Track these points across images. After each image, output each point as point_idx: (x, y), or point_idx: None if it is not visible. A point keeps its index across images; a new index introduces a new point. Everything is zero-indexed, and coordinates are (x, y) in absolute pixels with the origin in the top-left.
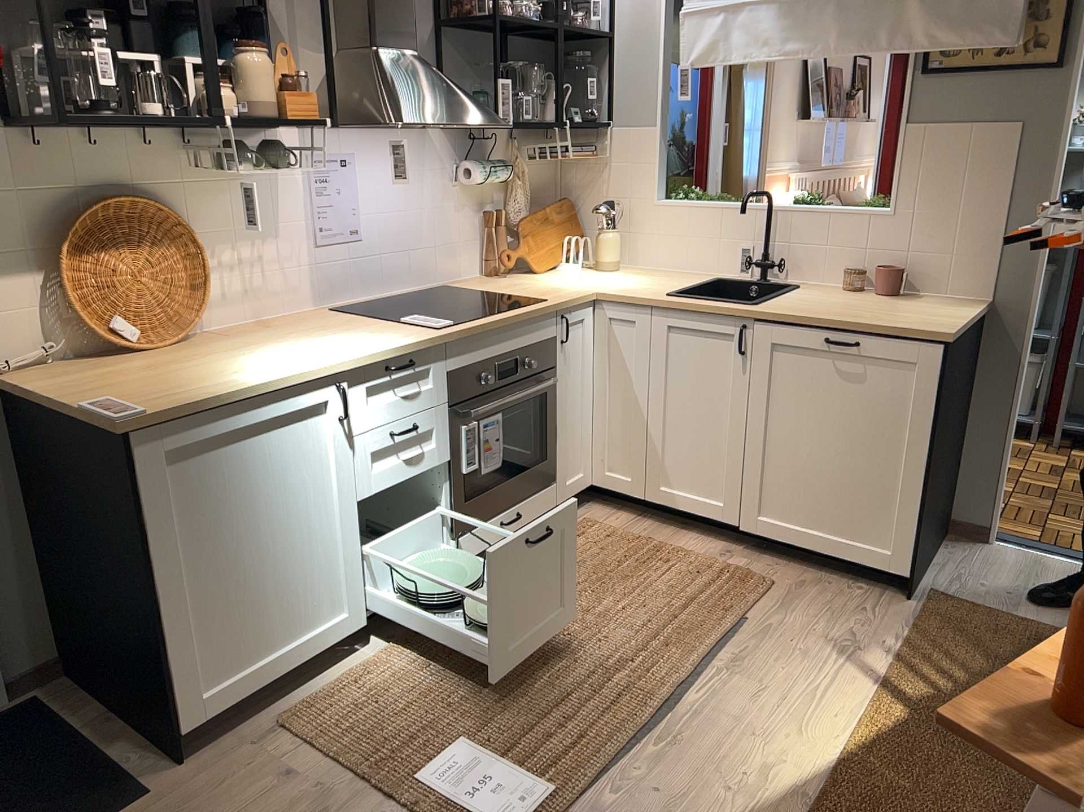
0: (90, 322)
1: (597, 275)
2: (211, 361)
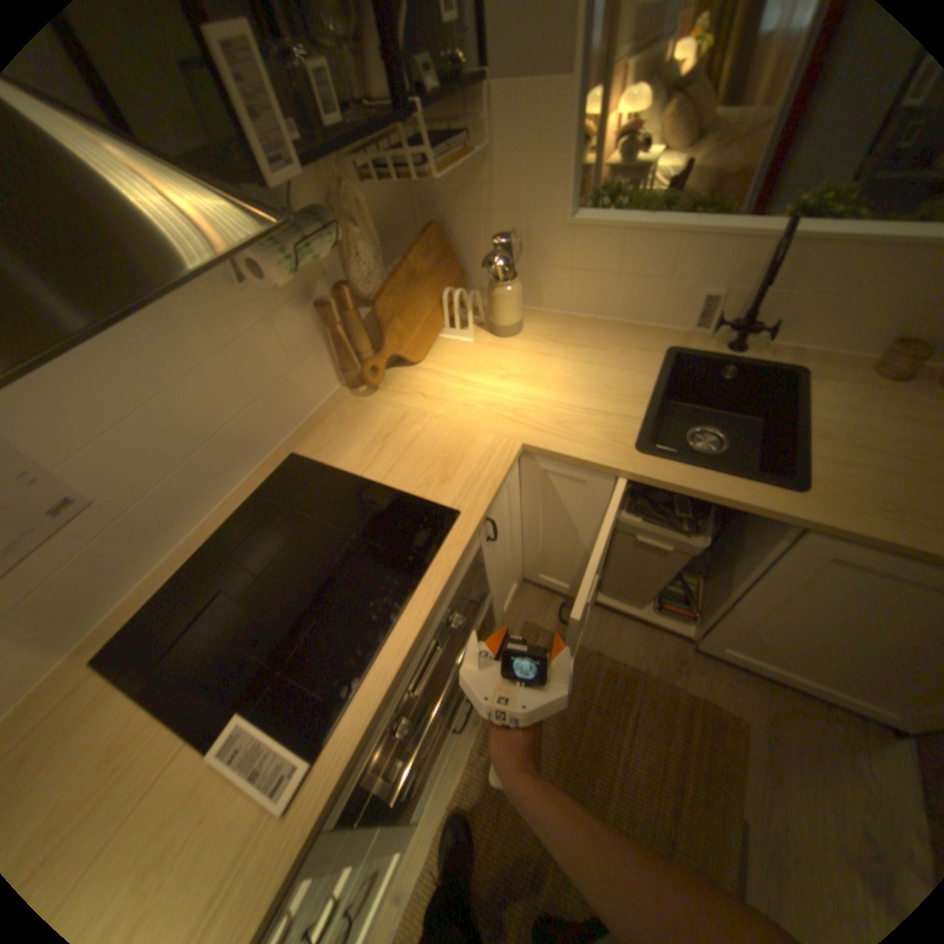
0: None
1: (496, 354)
2: None
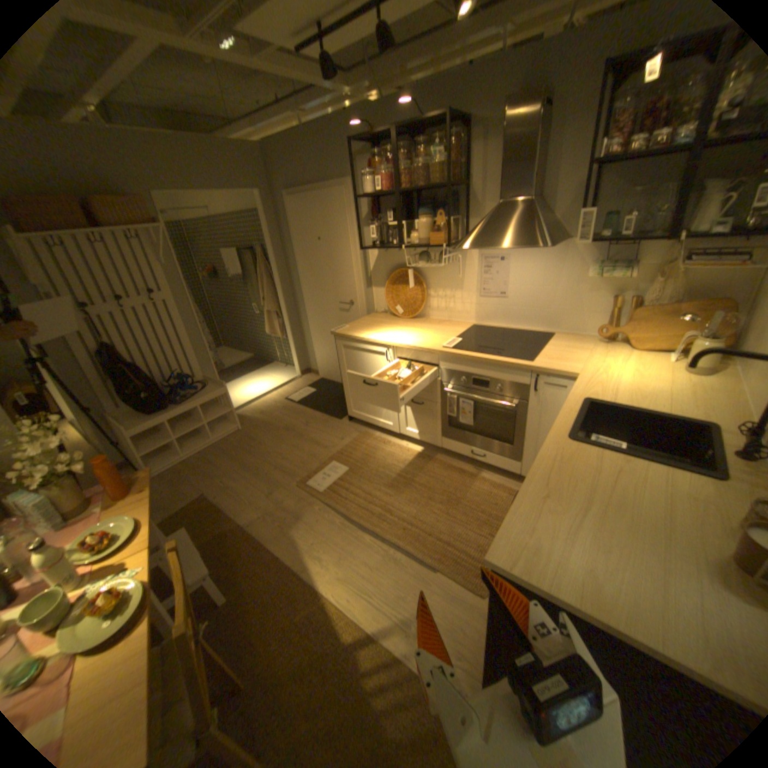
0: (387, 305)
1: (662, 369)
2: (389, 327)
